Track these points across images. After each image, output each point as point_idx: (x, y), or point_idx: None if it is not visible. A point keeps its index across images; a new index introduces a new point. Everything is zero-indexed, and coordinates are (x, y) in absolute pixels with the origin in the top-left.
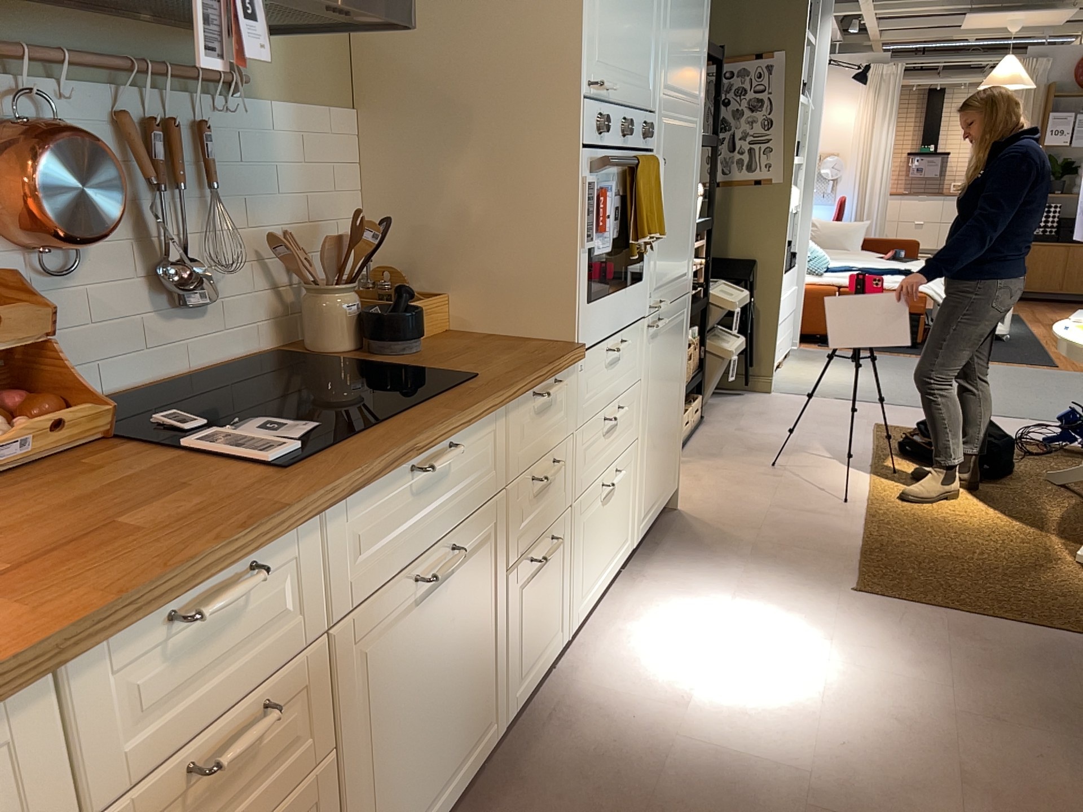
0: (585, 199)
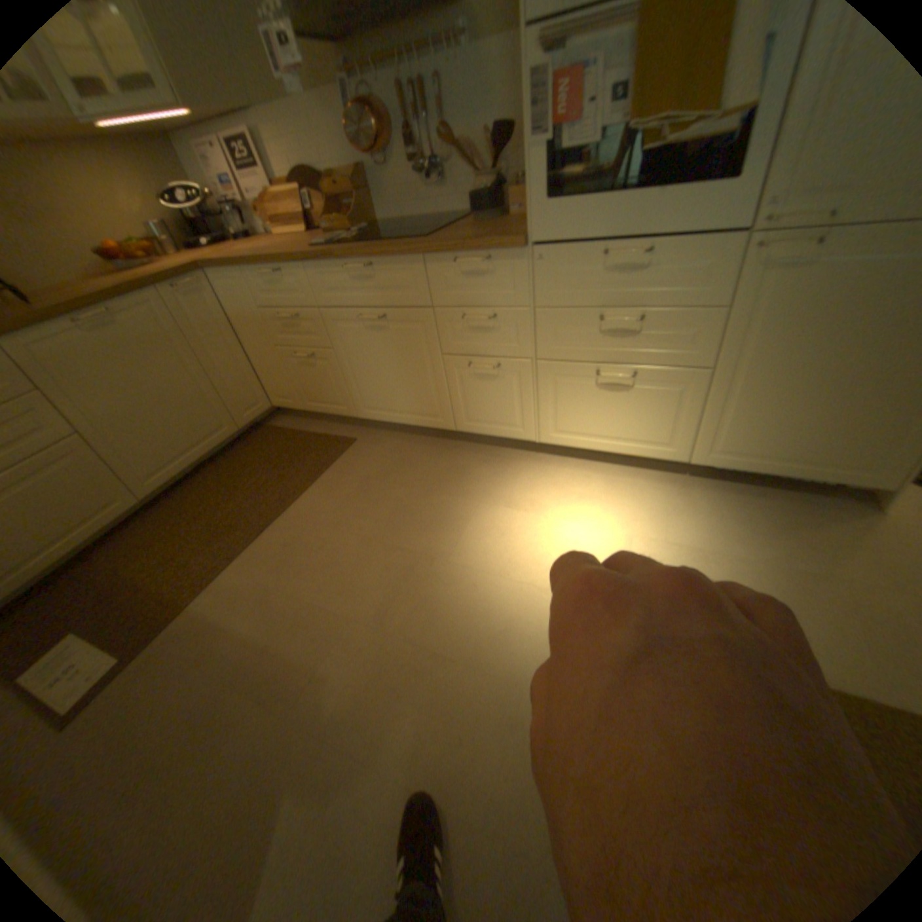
0: (527, 86)
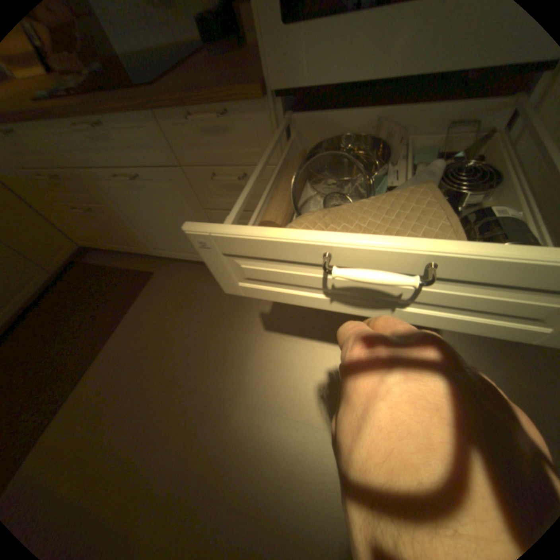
0: None
